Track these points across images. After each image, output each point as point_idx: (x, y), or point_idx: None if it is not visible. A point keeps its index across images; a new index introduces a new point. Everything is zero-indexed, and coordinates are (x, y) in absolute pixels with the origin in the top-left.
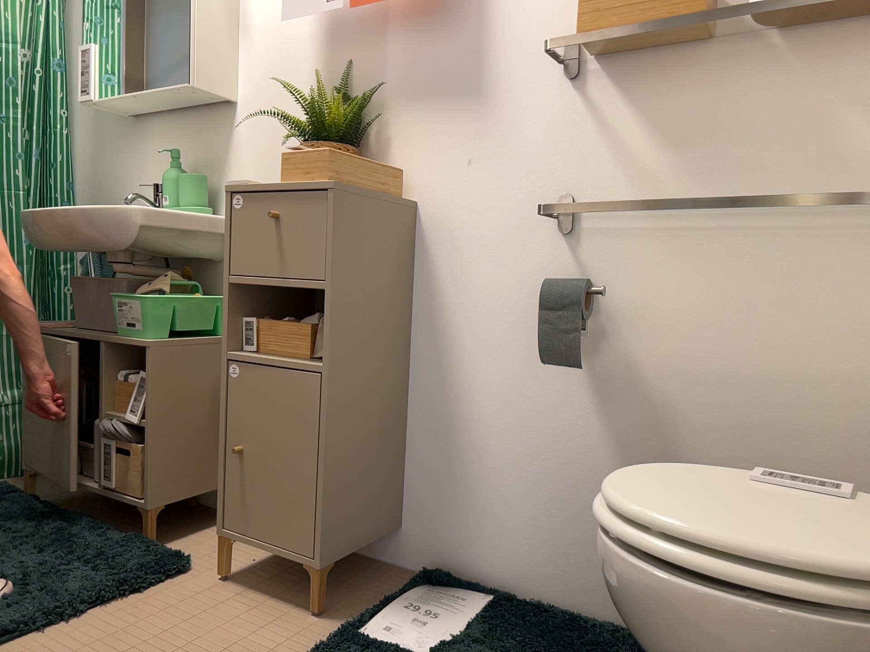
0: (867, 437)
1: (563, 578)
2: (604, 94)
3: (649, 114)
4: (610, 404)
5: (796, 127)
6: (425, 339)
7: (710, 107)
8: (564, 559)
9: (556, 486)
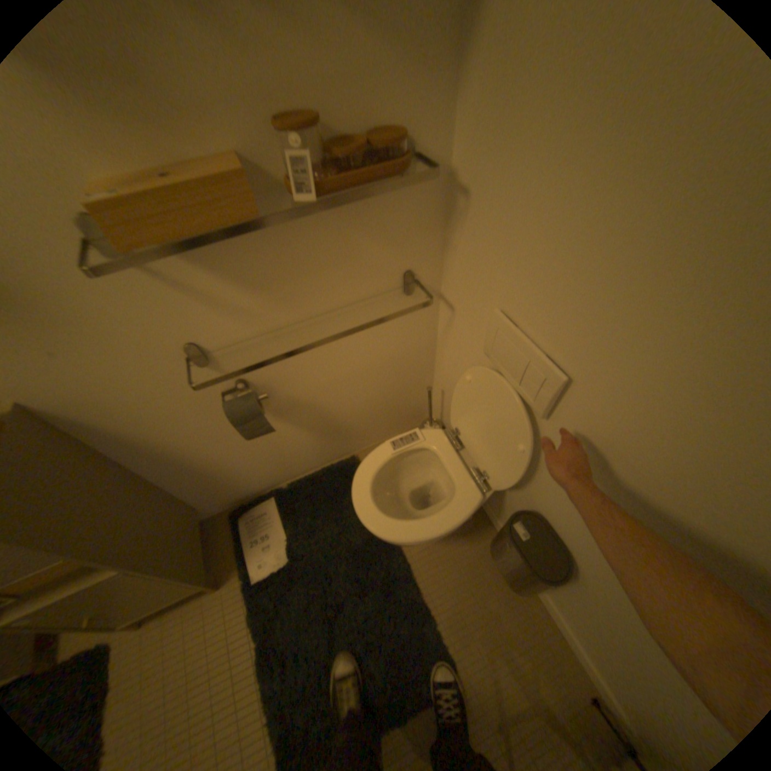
0: (396, 371)
1: (295, 469)
2: (167, 261)
3: (223, 269)
4: (285, 416)
5: (337, 255)
6: (133, 456)
7: (274, 254)
8: (292, 465)
9: (274, 452)
